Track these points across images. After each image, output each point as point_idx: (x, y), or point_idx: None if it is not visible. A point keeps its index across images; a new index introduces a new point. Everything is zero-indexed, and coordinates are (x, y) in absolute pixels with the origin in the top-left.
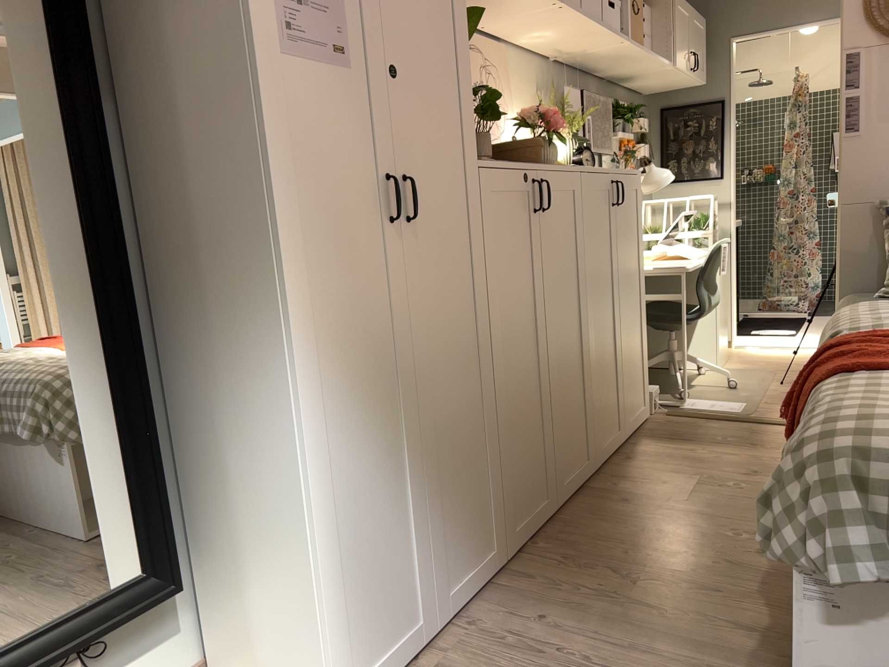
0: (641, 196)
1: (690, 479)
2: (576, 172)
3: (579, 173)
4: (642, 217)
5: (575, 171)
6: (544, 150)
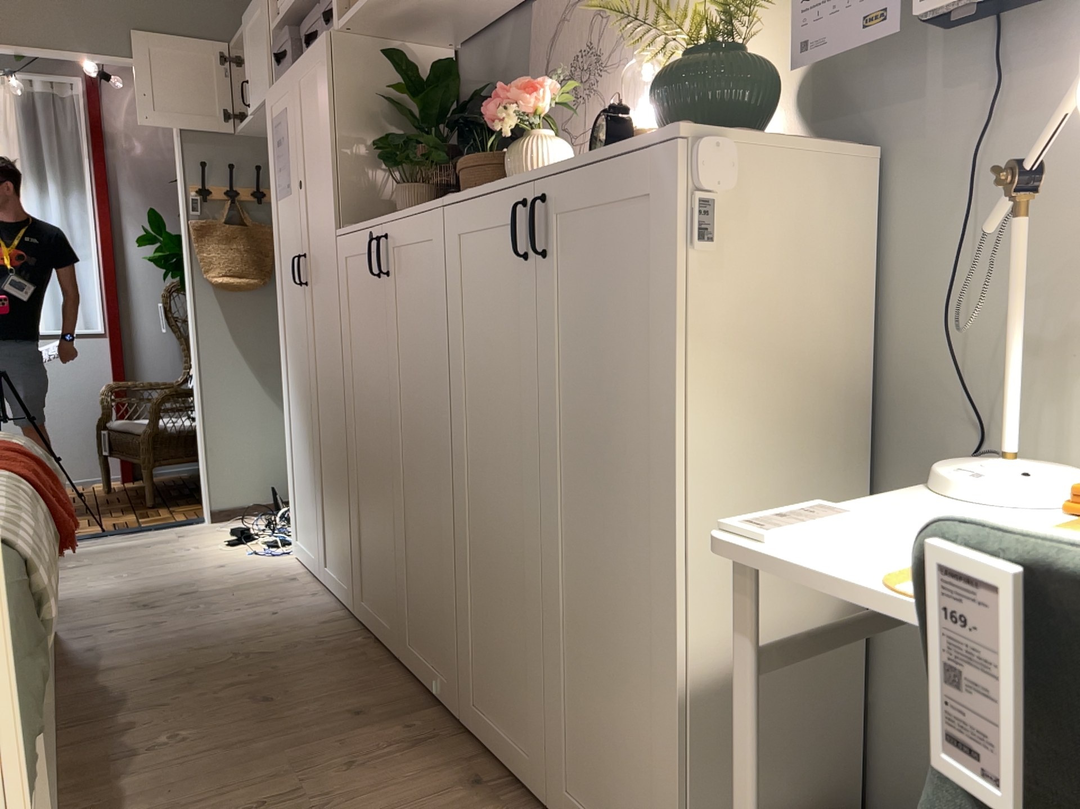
0: (677, 218)
1: (322, 800)
2: (432, 211)
3: (437, 210)
4: (677, 293)
5: (433, 209)
6: (508, 164)
